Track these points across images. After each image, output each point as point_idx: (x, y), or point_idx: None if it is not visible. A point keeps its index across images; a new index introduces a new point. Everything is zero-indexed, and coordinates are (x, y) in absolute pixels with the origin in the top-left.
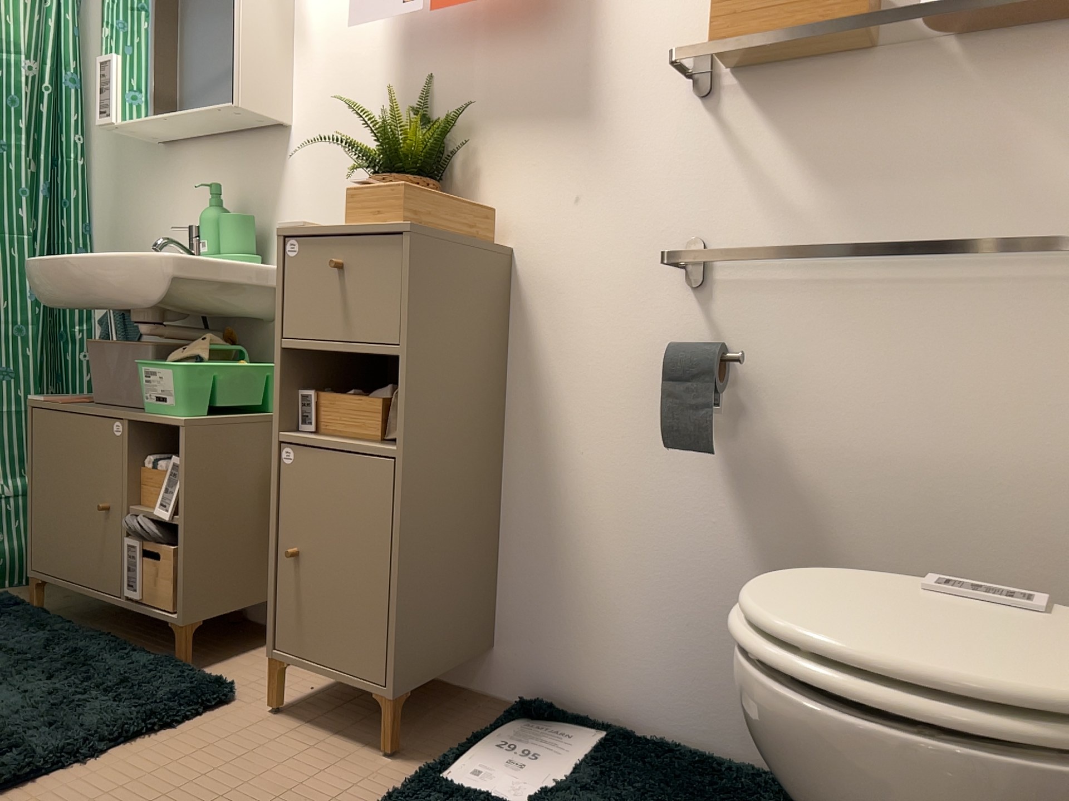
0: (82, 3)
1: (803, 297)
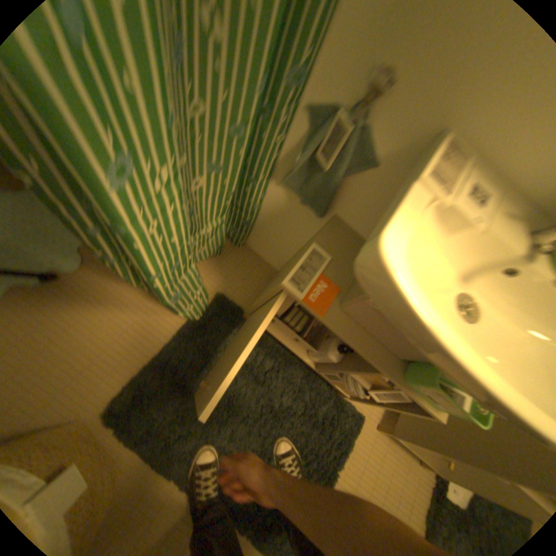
0: None
1: None
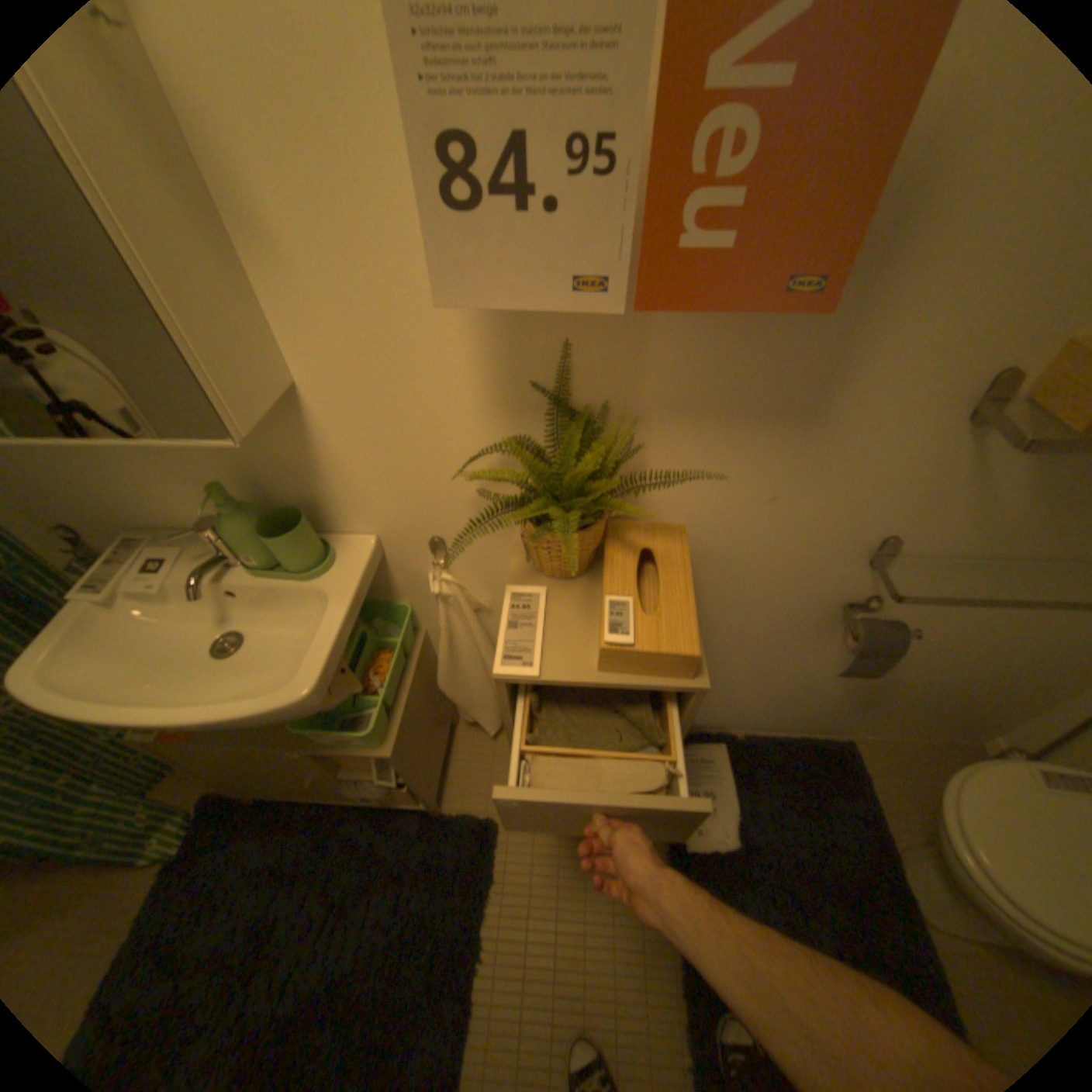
0: None
1: (968, 572)
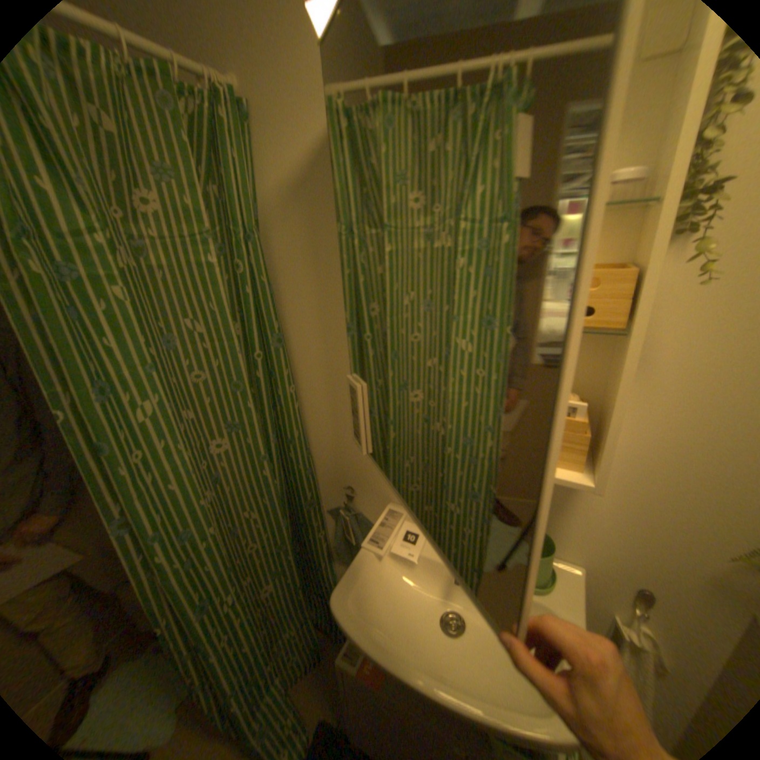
0: (259, 244)
1: None
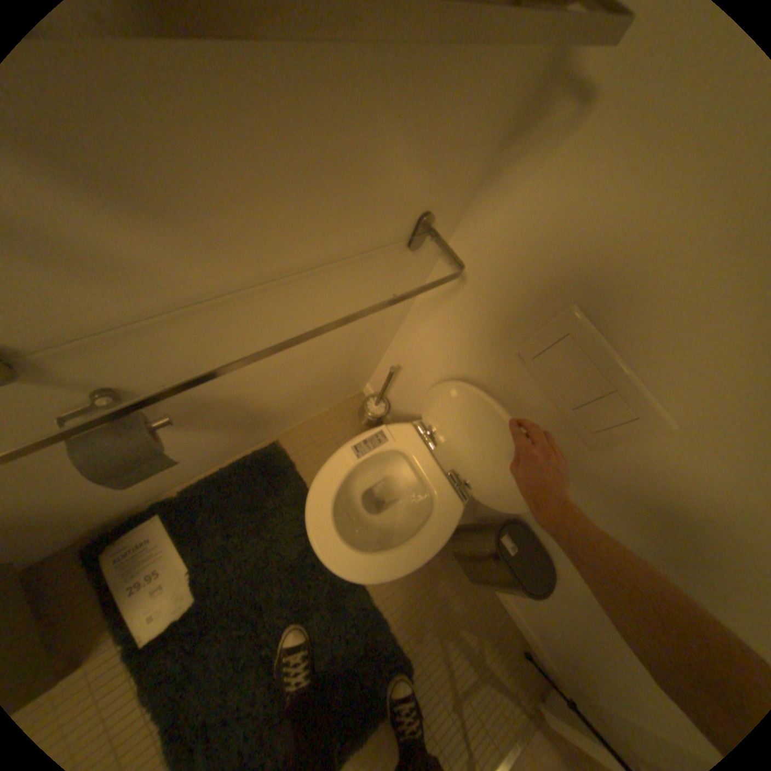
0: None
1: (176, 324)
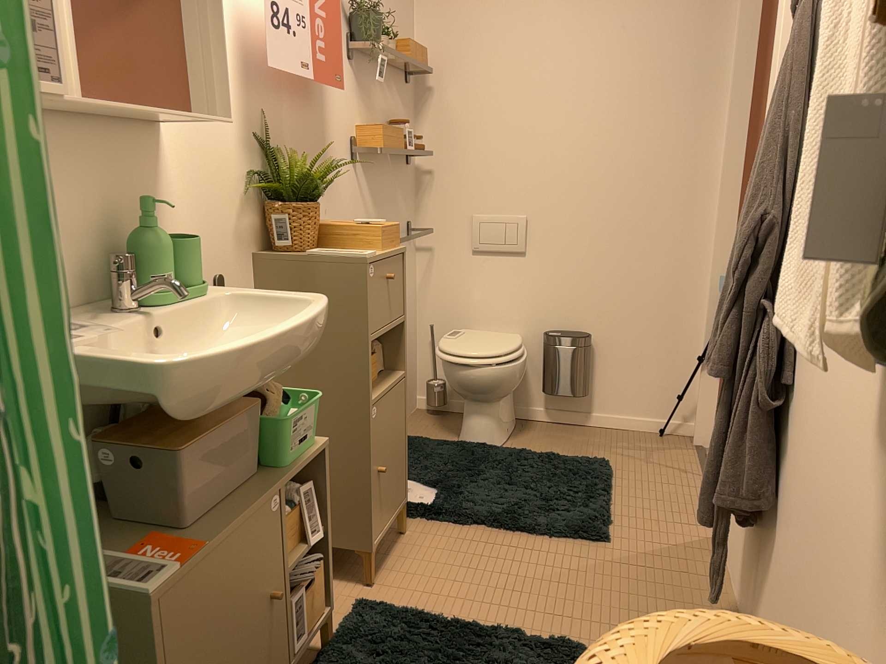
0: None
1: None
